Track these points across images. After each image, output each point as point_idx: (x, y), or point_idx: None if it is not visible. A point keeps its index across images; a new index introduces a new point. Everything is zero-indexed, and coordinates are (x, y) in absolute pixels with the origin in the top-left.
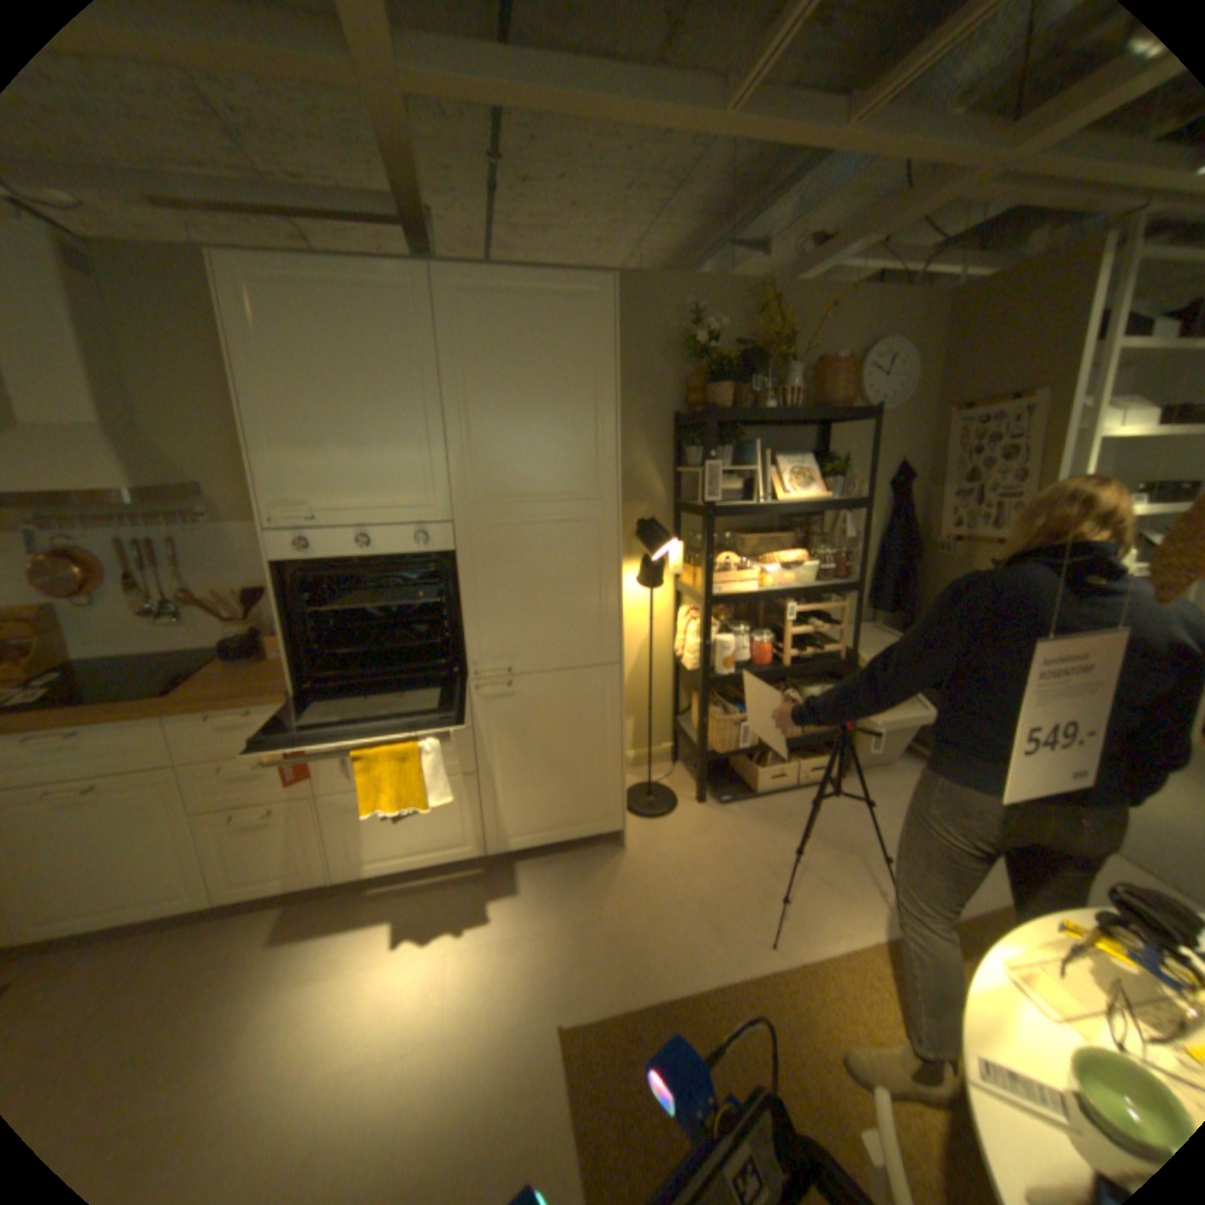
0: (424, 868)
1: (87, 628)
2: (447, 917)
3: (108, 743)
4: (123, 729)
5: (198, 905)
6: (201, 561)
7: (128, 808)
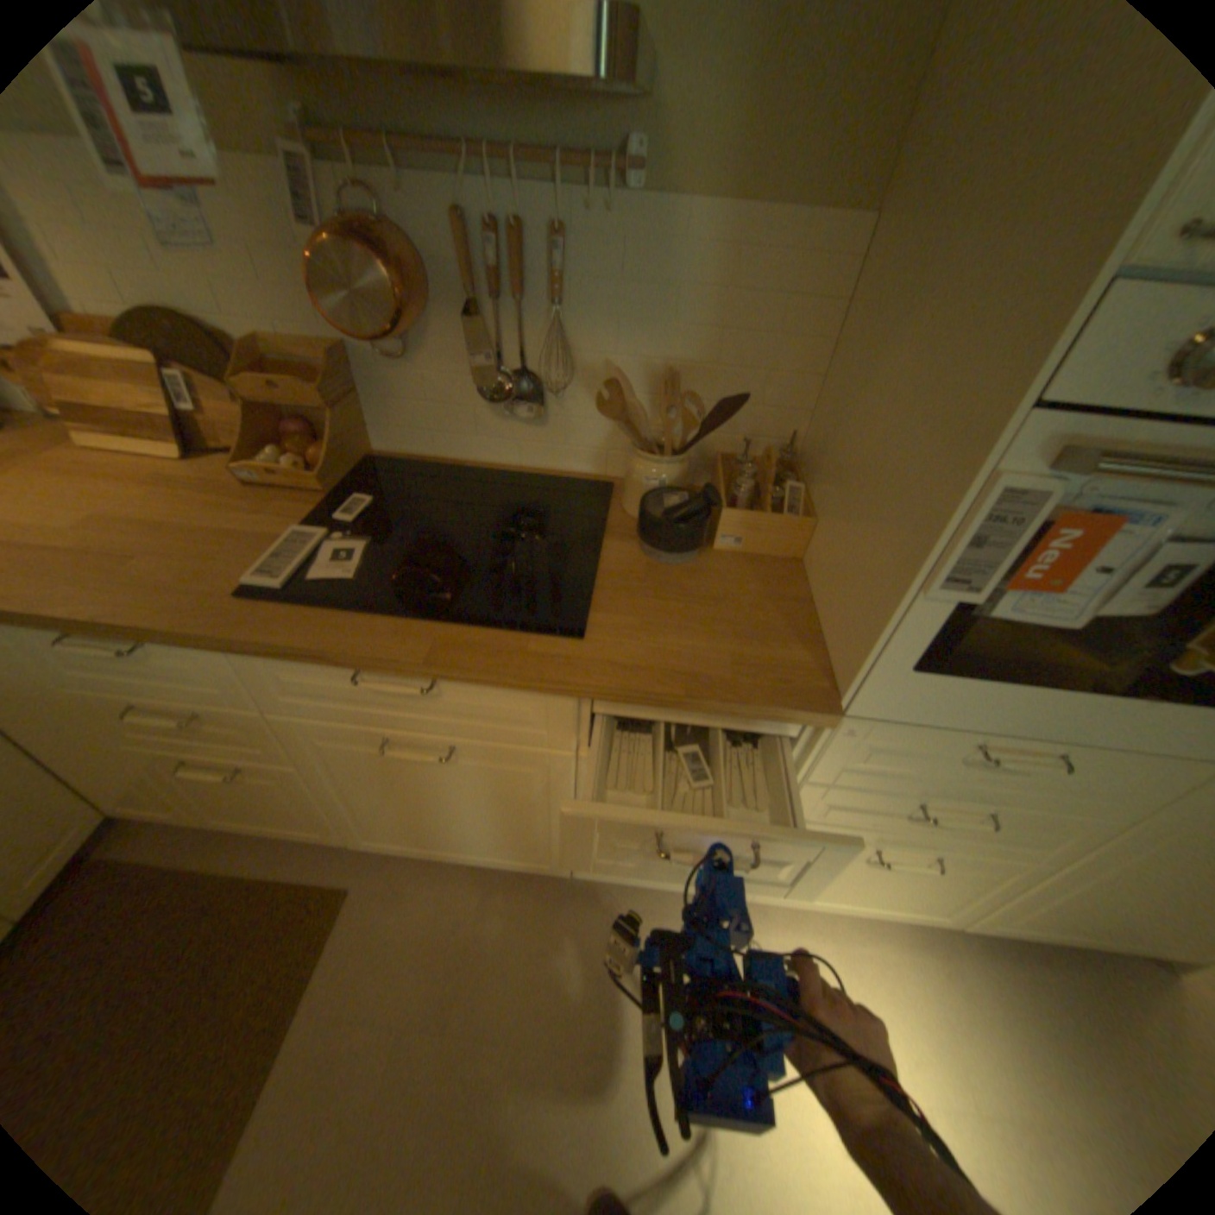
0: (868, 917)
1: (398, 397)
2: (906, 1016)
3: (488, 700)
4: (516, 689)
5: (559, 873)
6: (610, 288)
7: (499, 777)
